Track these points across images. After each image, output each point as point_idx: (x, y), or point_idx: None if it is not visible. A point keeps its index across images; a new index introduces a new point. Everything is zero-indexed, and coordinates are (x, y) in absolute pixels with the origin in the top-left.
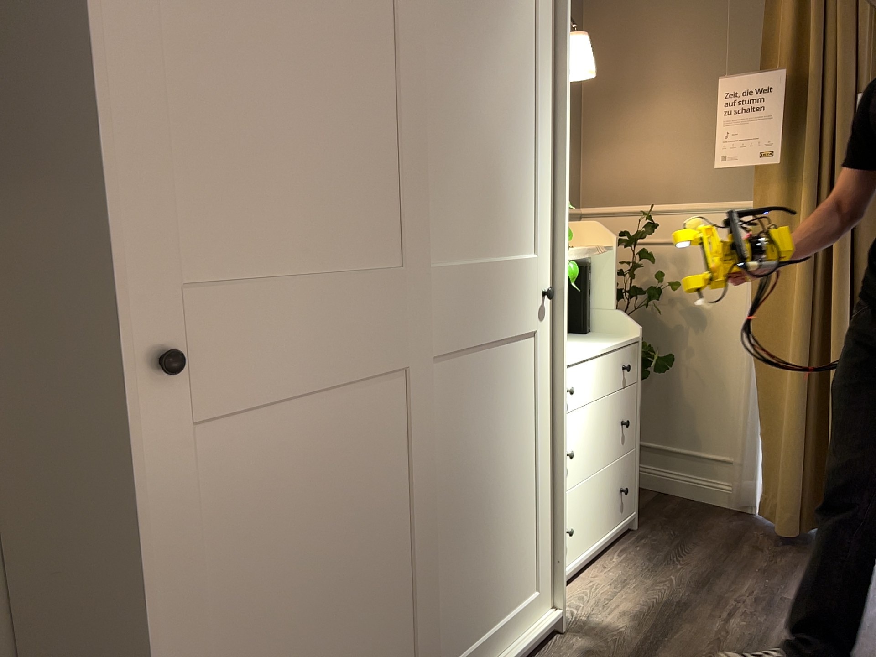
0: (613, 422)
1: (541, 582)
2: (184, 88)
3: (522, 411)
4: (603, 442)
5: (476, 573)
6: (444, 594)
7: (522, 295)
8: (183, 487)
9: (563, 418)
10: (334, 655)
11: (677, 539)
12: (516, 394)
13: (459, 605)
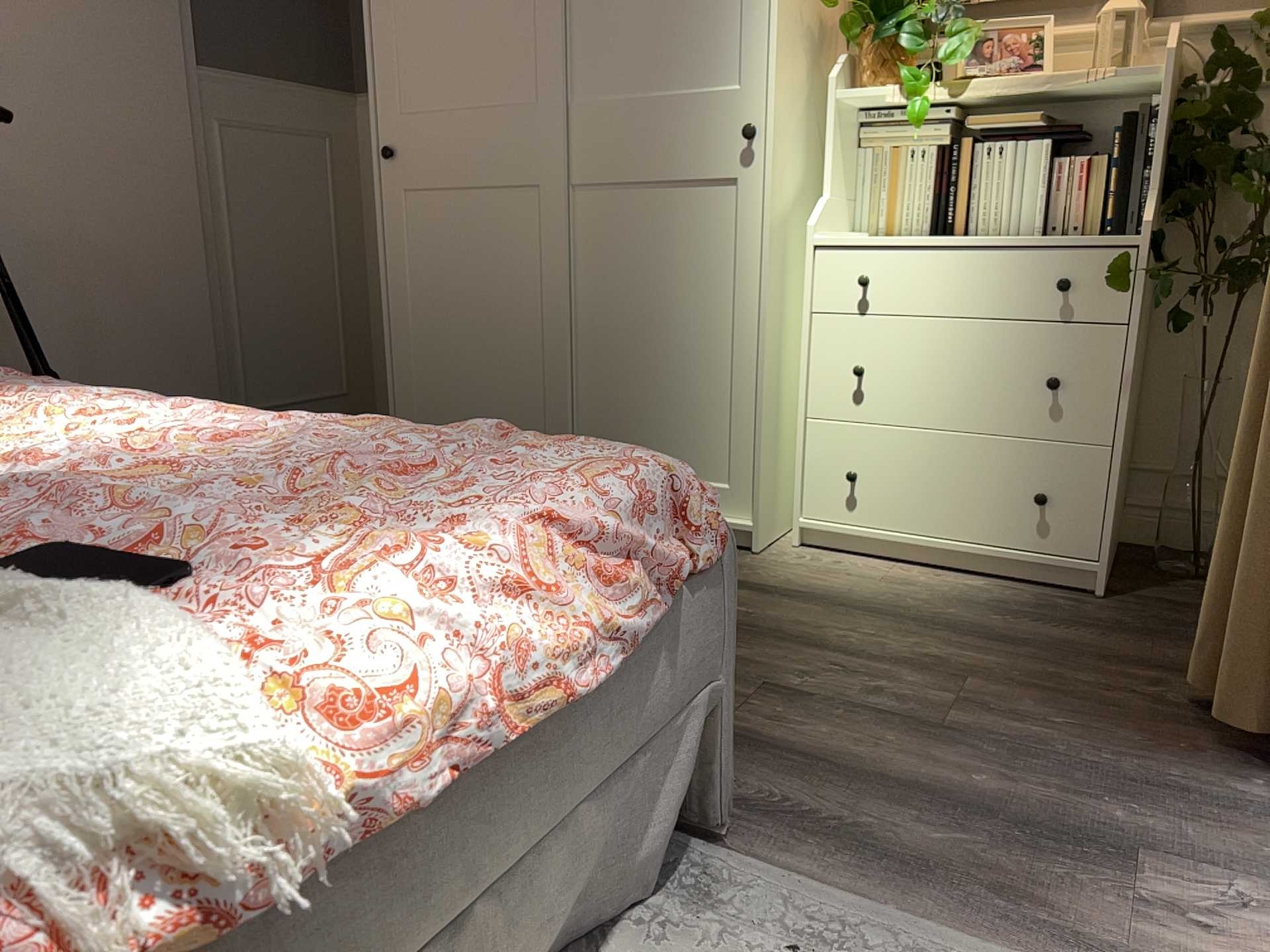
0: (1013, 369)
1: (735, 477)
2: (403, 9)
3: (708, 267)
4: (974, 390)
5: (633, 406)
6: (592, 401)
7: (705, 134)
8: (400, 224)
9: (765, 292)
10: (481, 374)
11: (1108, 626)
12: (698, 246)
13: (609, 422)
